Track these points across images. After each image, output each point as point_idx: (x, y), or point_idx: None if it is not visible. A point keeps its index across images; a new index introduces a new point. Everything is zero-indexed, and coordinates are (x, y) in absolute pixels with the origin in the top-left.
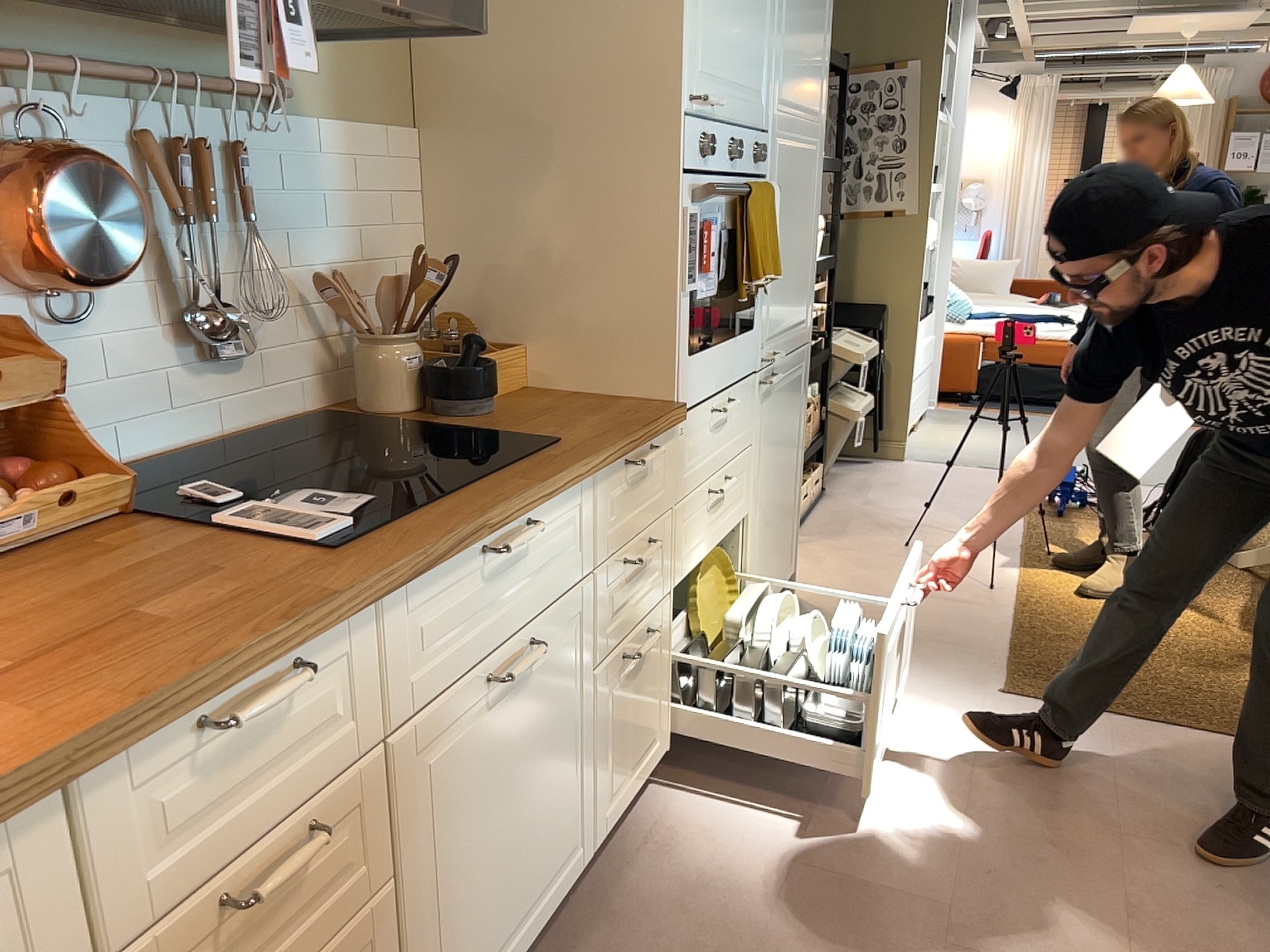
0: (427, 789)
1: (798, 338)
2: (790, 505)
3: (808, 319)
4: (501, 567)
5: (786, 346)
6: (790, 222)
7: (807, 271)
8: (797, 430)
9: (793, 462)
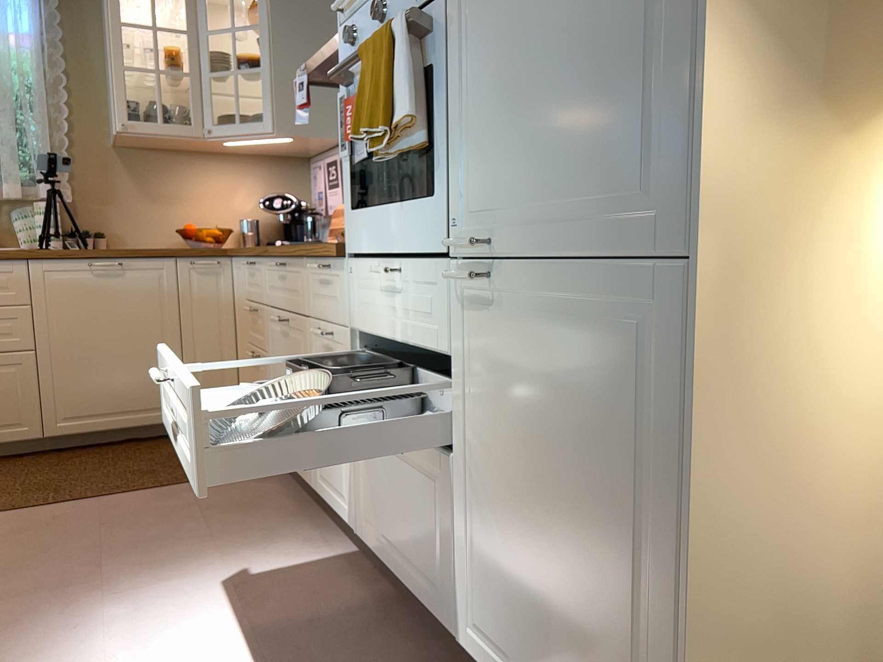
0: (271, 336)
1: (607, 238)
2: (617, 630)
3: (672, 195)
4: (282, 276)
5: (539, 240)
6: (525, 10)
7: (639, 74)
8: (632, 466)
9: (617, 531)
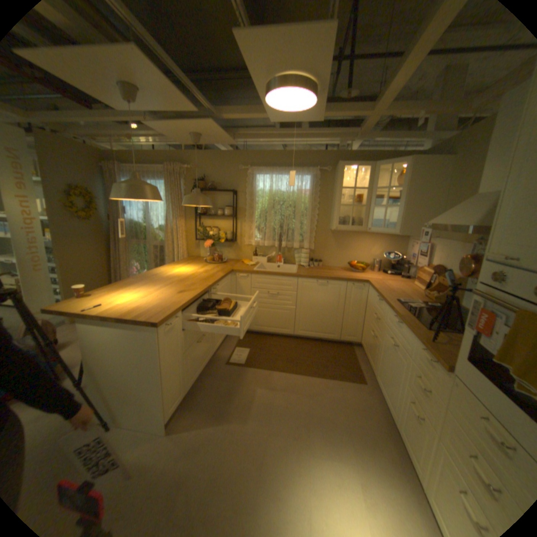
0: (385, 339)
1: None
2: None
3: None
4: (398, 325)
5: None
6: None
7: None
8: None
9: None
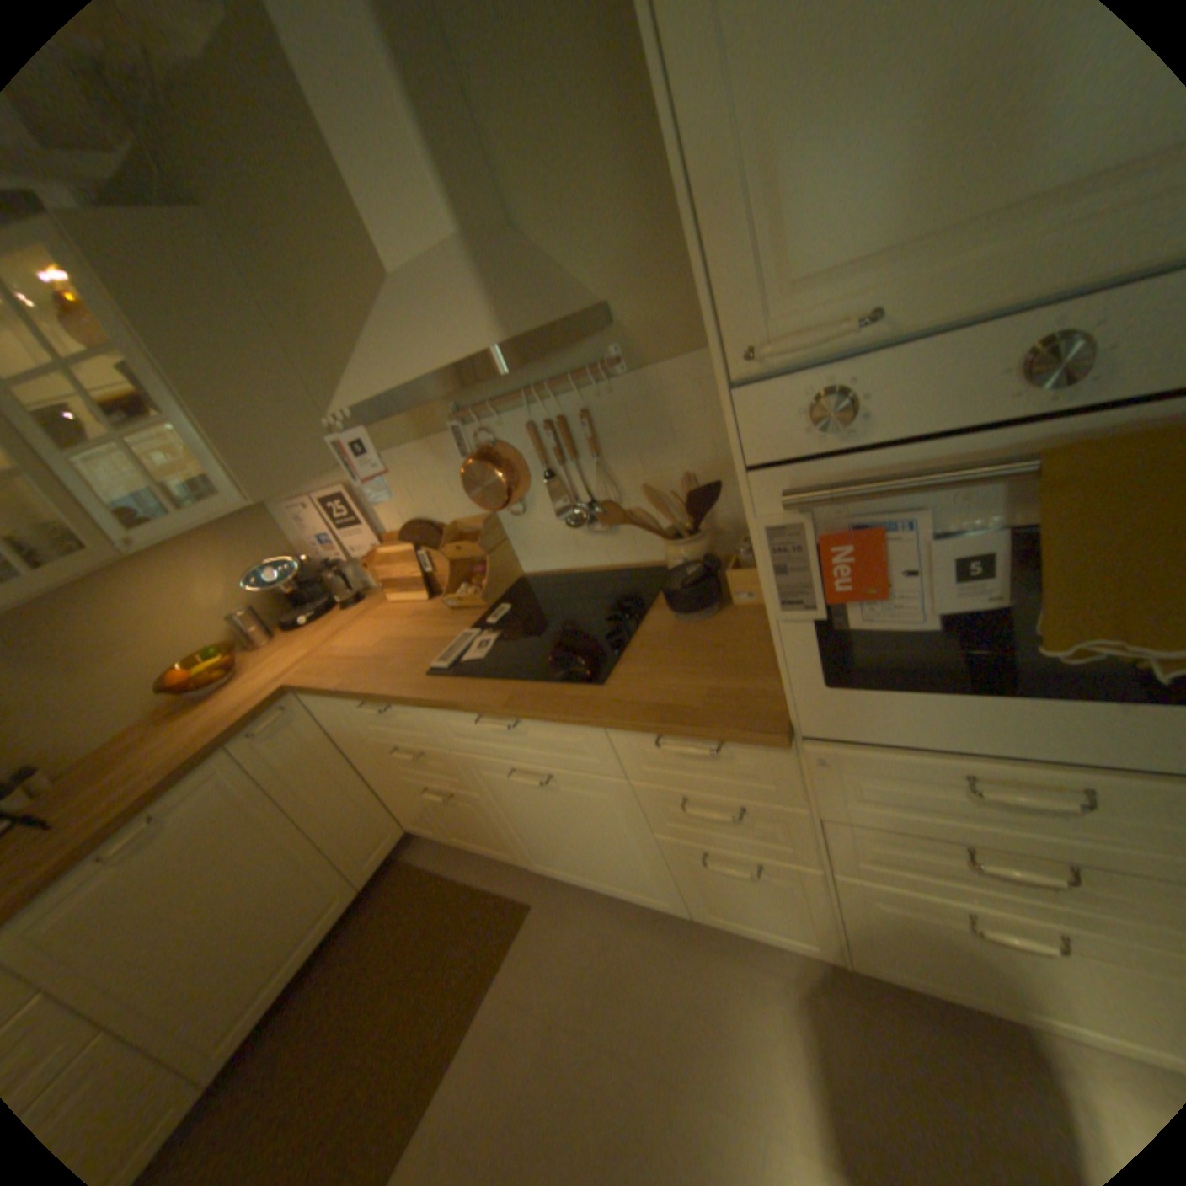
0: (488, 782)
1: None
2: None
3: None
4: (506, 730)
5: None
6: None
7: None
8: None
9: None
